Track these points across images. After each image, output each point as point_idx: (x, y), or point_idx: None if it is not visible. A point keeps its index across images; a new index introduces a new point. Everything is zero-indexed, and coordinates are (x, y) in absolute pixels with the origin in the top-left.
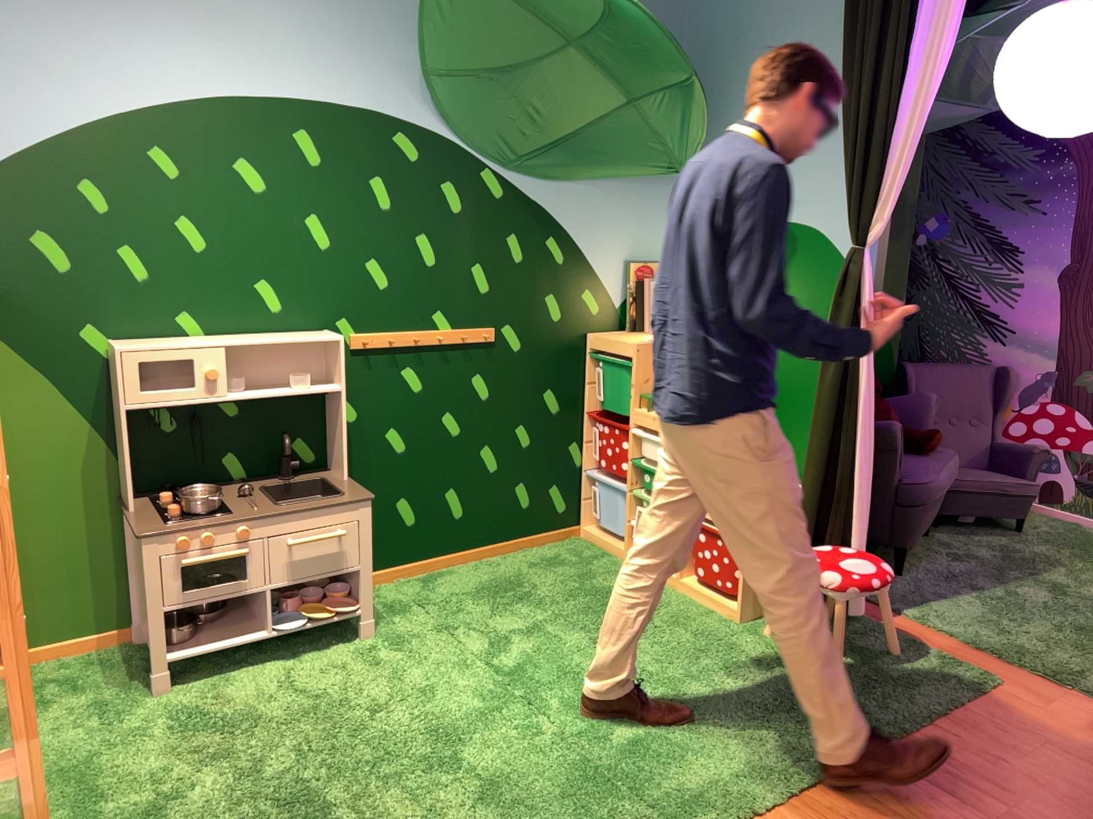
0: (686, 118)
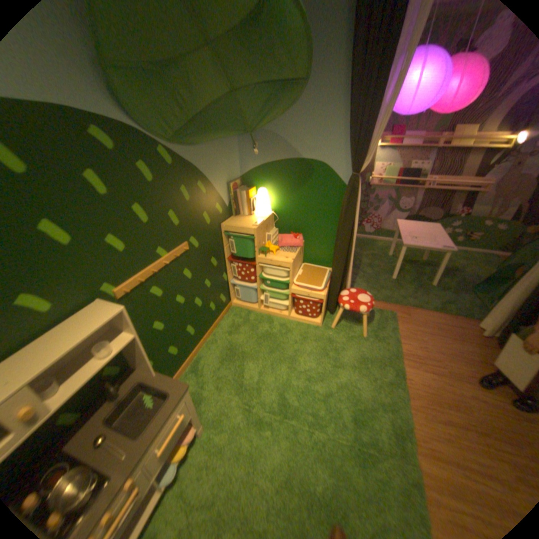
0: (270, 105)
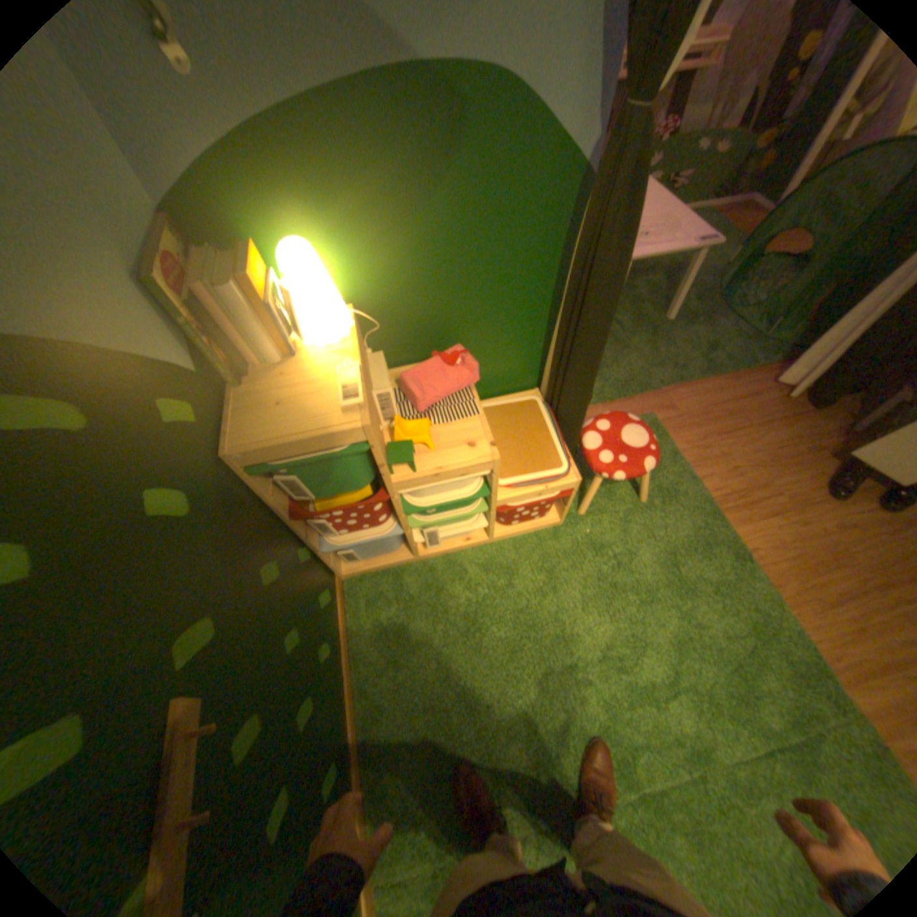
0: None
